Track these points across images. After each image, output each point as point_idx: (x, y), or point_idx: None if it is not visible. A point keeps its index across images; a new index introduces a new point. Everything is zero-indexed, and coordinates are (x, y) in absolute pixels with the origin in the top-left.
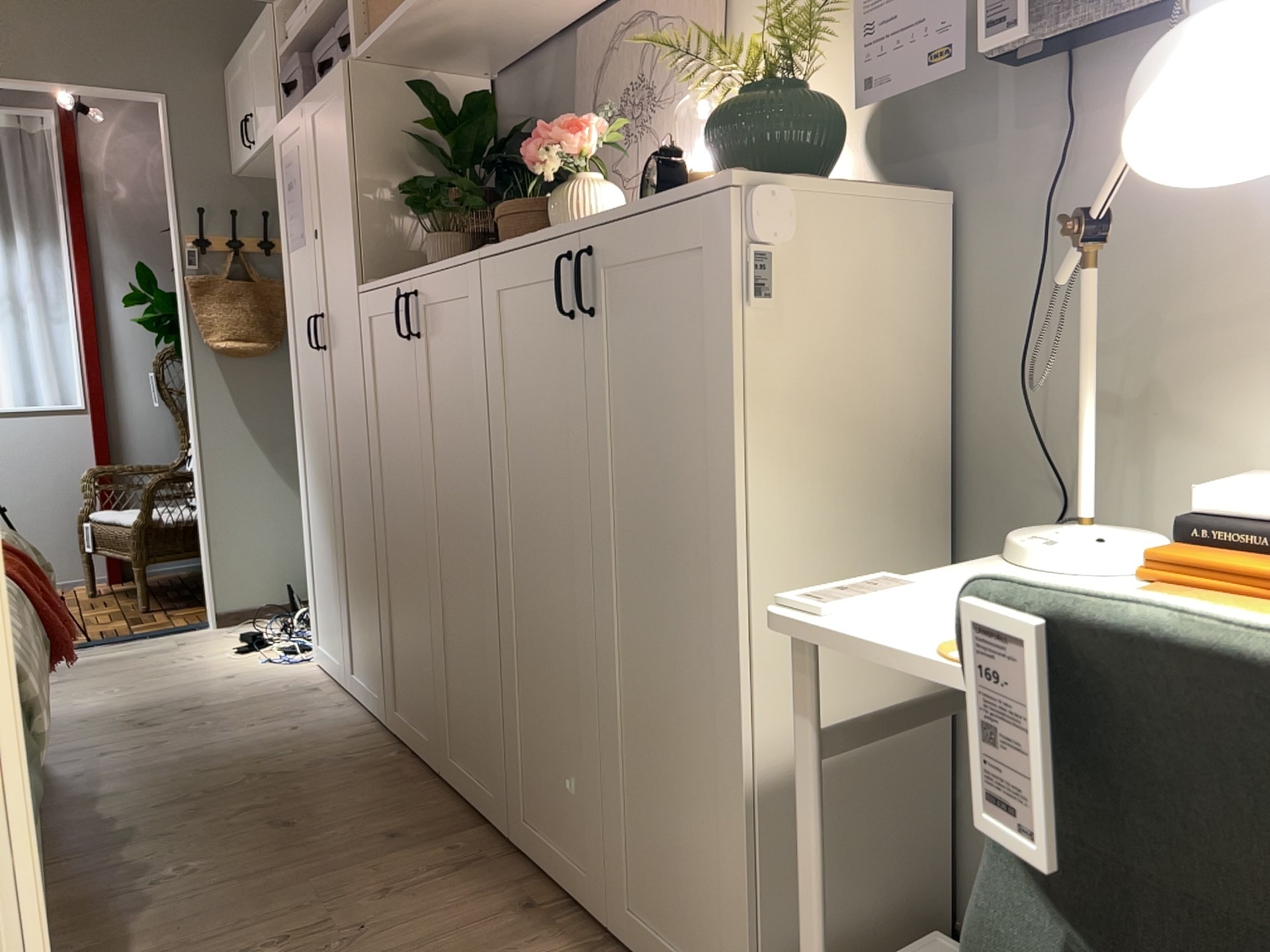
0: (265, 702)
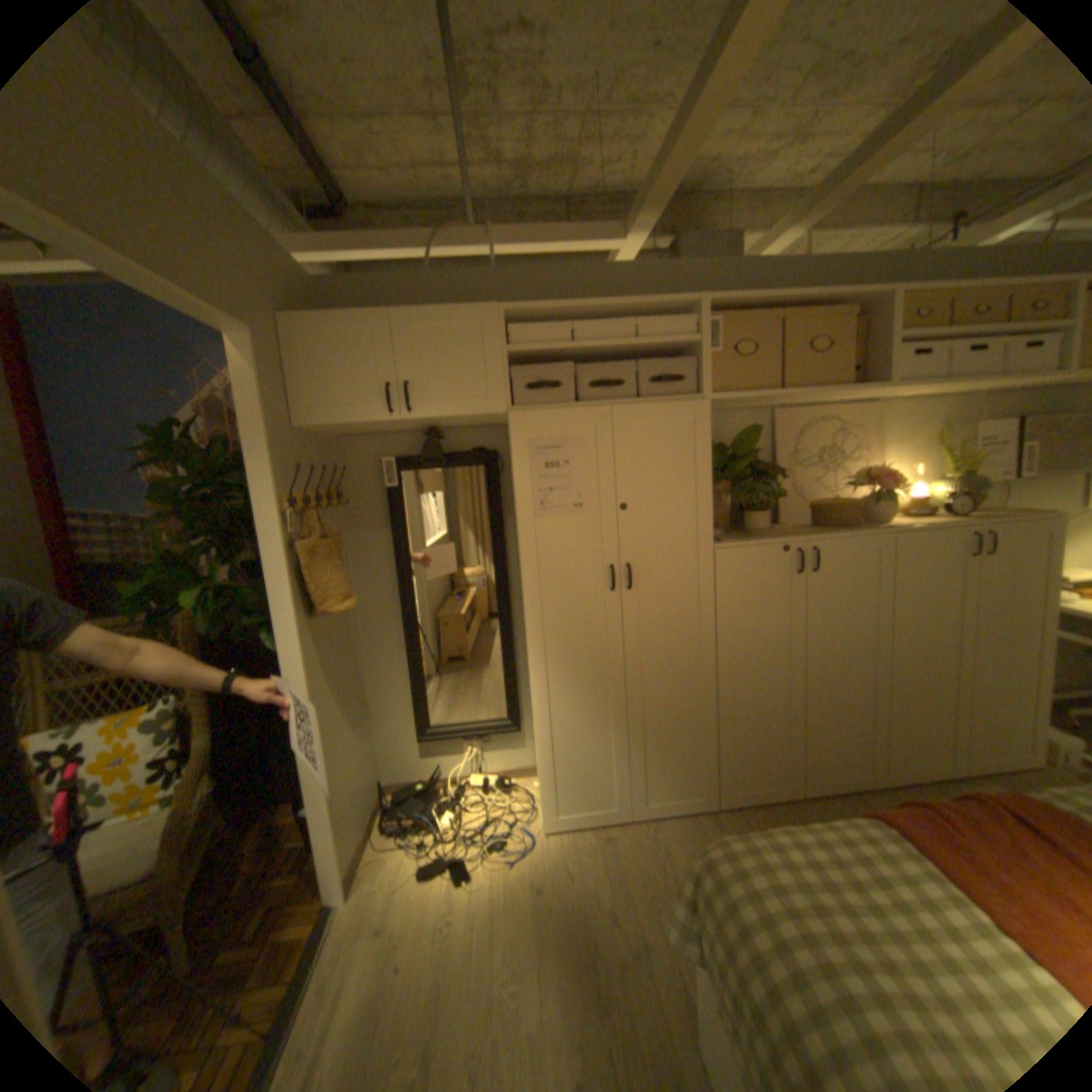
0: (624, 870)
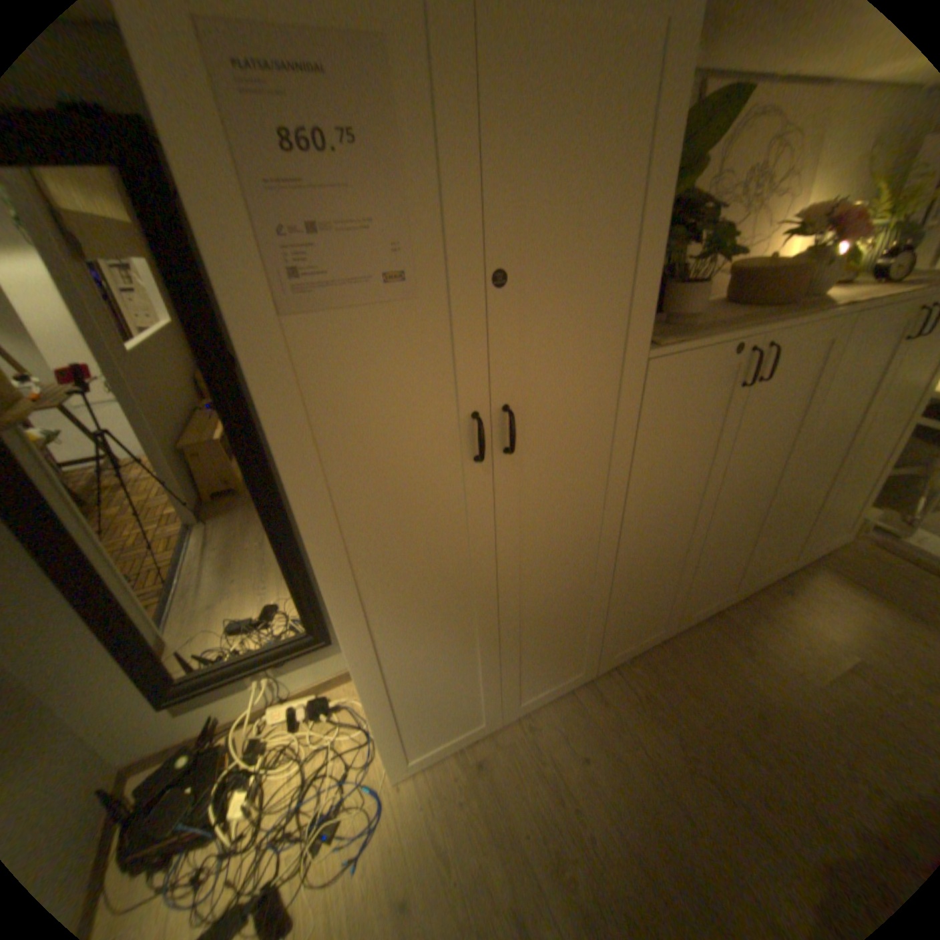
0: (510, 815)
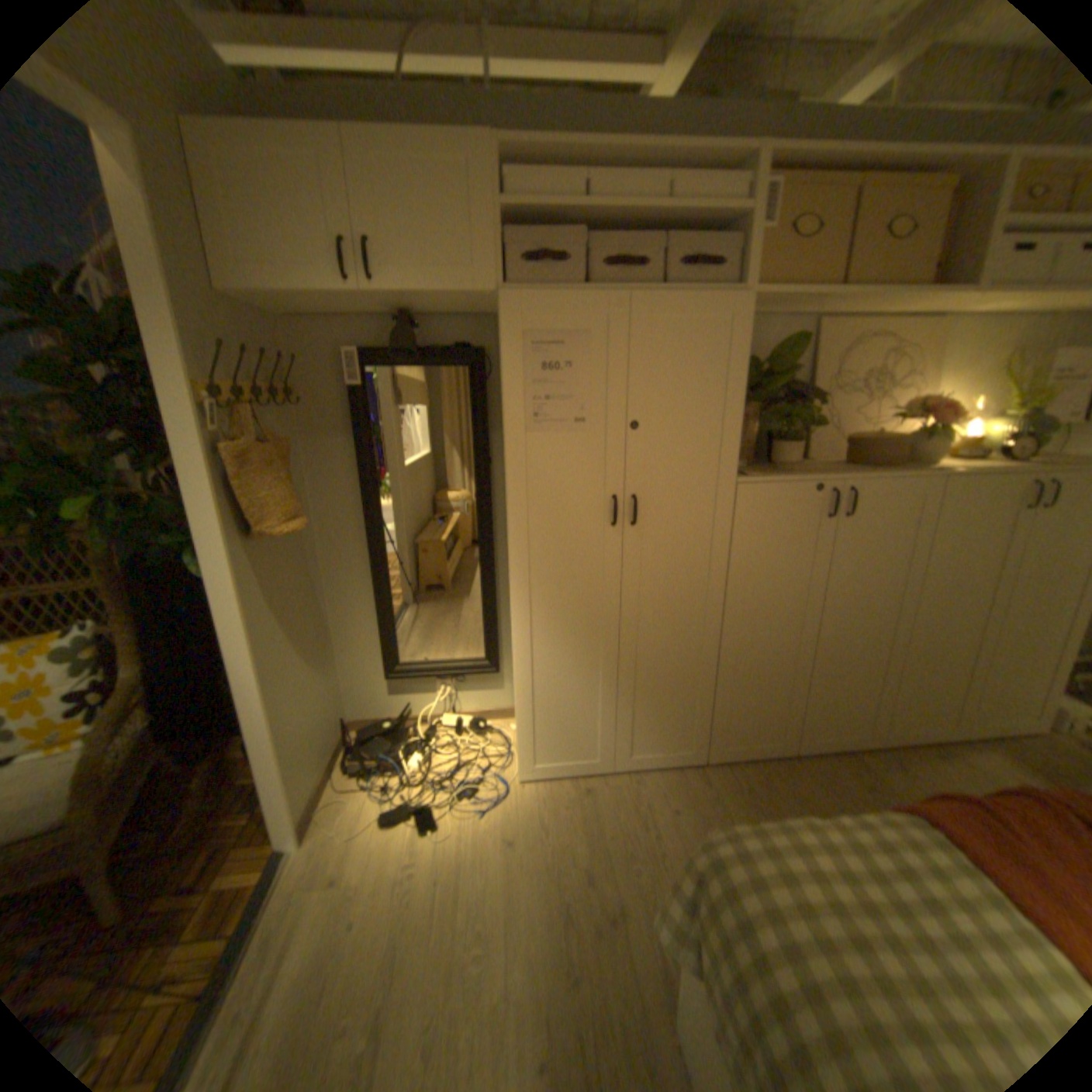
0: (603, 824)
